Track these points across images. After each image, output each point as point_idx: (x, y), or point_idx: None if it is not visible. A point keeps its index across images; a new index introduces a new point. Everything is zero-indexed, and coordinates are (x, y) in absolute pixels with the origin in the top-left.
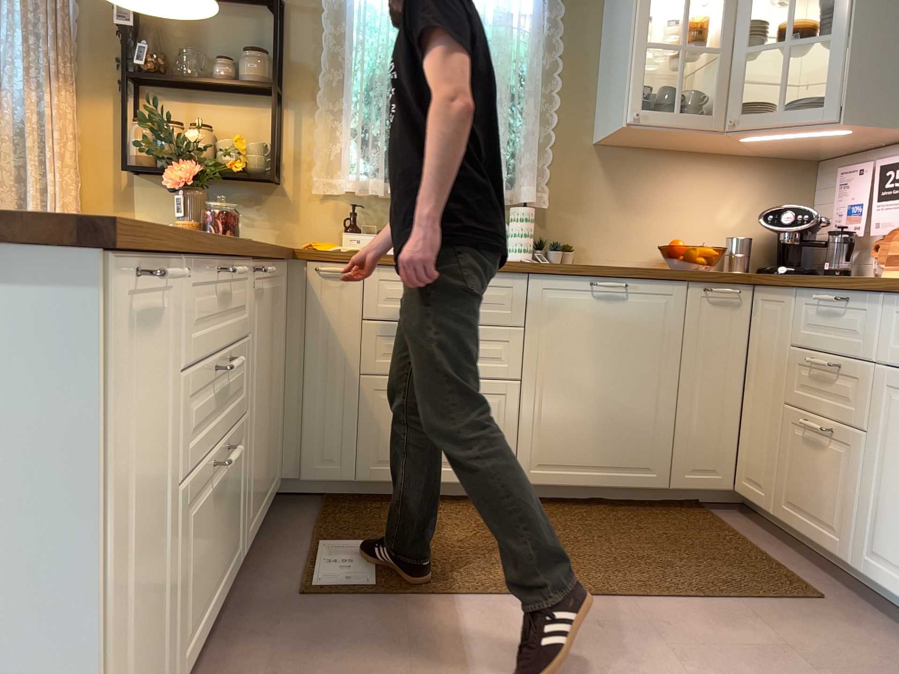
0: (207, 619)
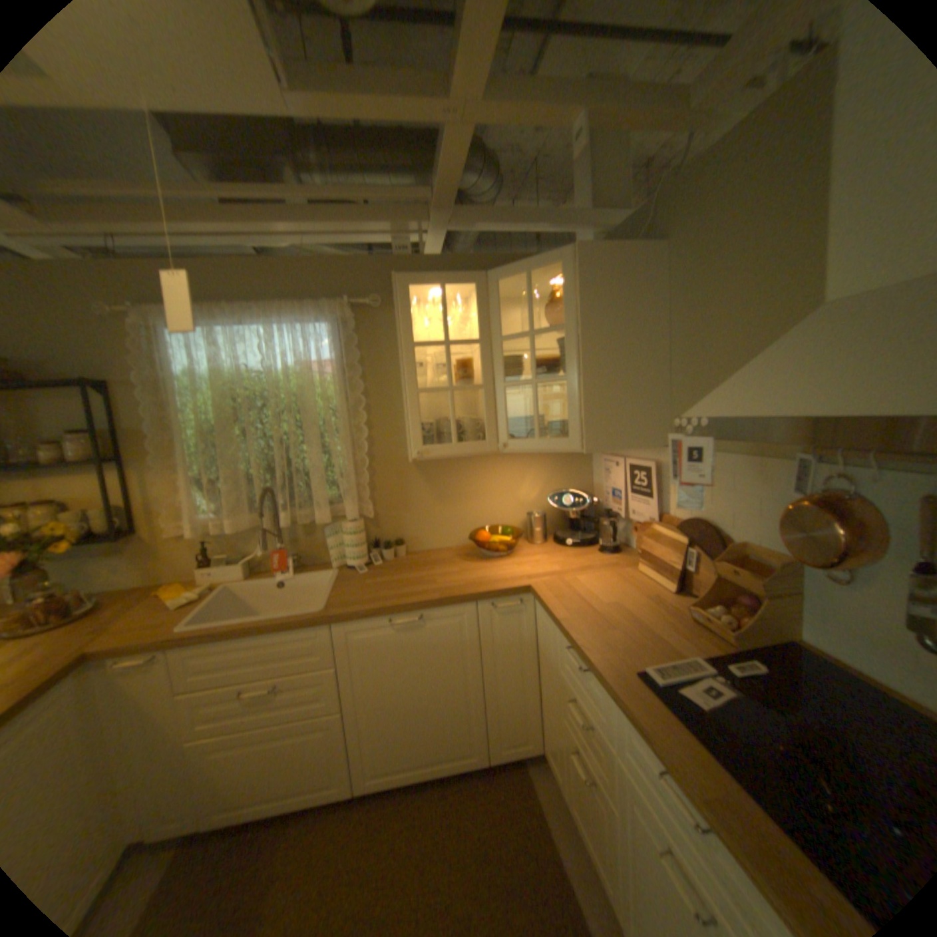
0: None
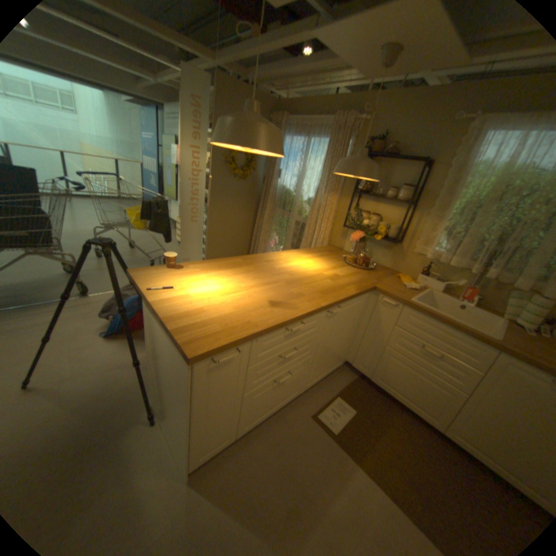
0: (268, 415)
